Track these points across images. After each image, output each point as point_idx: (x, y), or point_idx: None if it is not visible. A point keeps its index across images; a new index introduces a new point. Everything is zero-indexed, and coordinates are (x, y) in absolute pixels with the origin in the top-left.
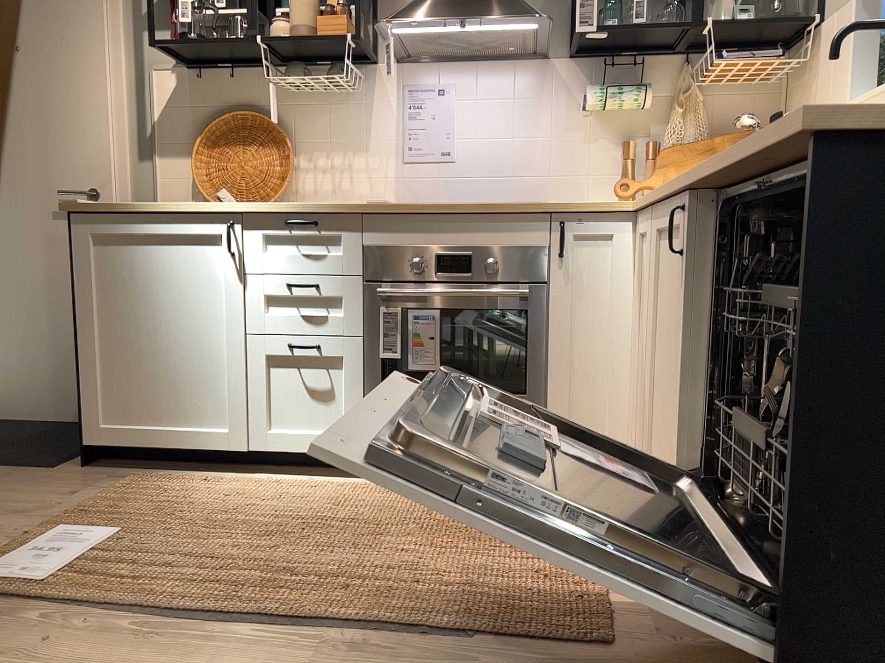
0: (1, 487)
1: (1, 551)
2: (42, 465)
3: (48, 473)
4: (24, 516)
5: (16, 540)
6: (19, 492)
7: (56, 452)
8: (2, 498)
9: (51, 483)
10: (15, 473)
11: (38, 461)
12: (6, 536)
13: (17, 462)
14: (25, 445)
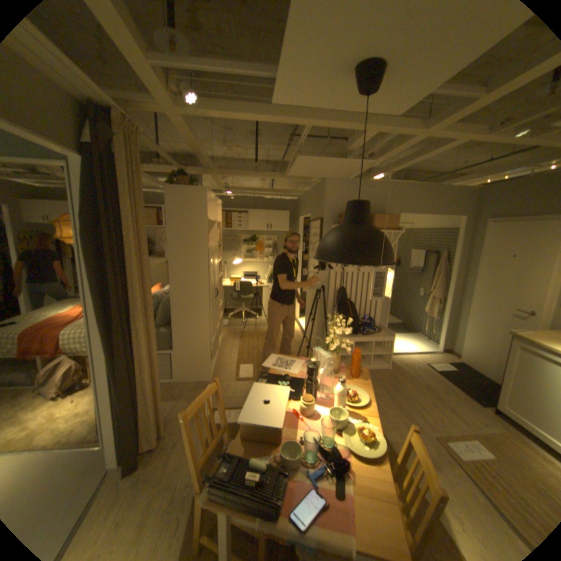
0: (465, 406)
1: (457, 436)
2: (481, 404)
3: (482, 409)
4: (468, 425)
5: (463, 434)
6: (470, 413)
7: (488, 400)
8: (464, 412)
9: (481, 415)
10: (472, 402)
11: (481, 401)
12: (461, 431)
13: (473, 397)
14: (479, 389)
